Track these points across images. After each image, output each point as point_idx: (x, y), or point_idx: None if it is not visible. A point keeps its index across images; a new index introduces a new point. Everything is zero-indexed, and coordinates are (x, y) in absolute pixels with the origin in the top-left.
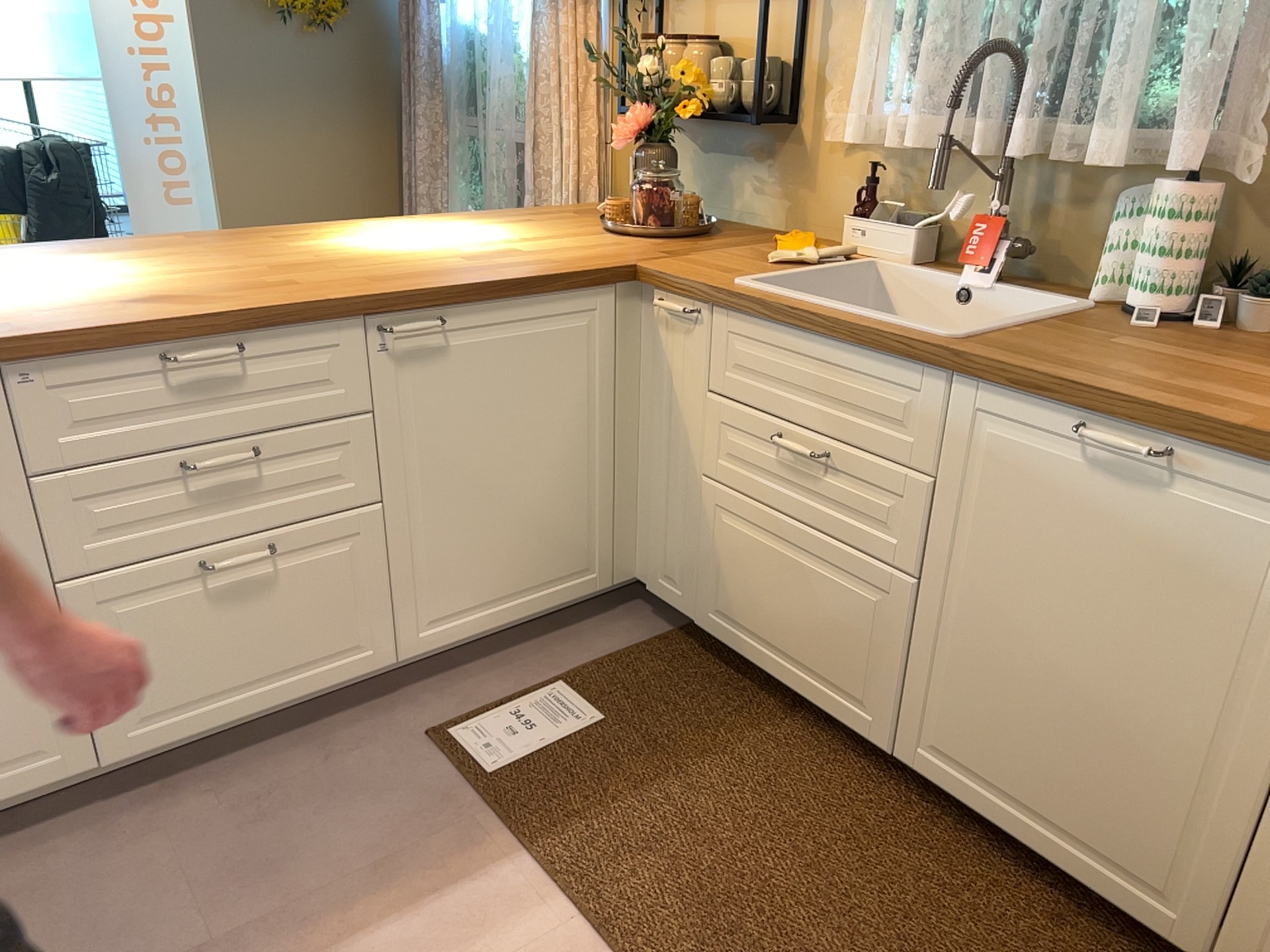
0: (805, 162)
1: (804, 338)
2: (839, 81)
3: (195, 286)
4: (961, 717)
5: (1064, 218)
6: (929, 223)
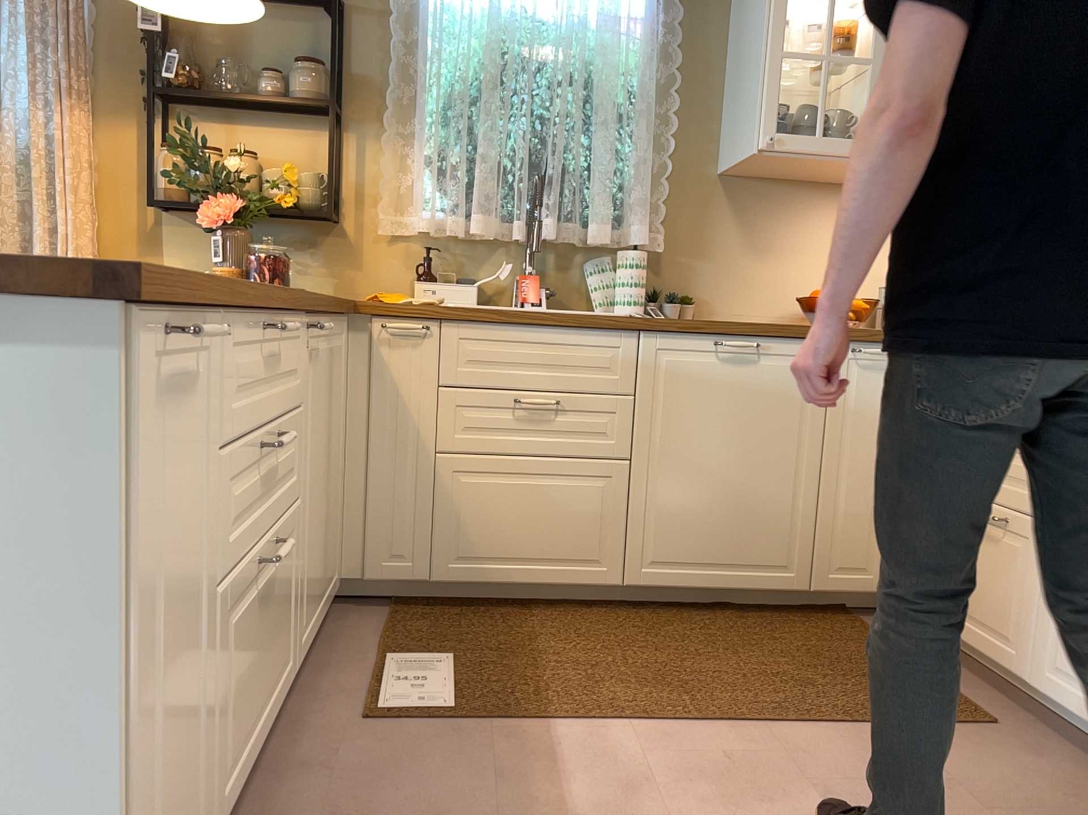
0: (353, 248)
1: (530, 330)
2: (388, 192)
3: None
4: (669, 532)
5: (557, 274)
6: (485, 280)
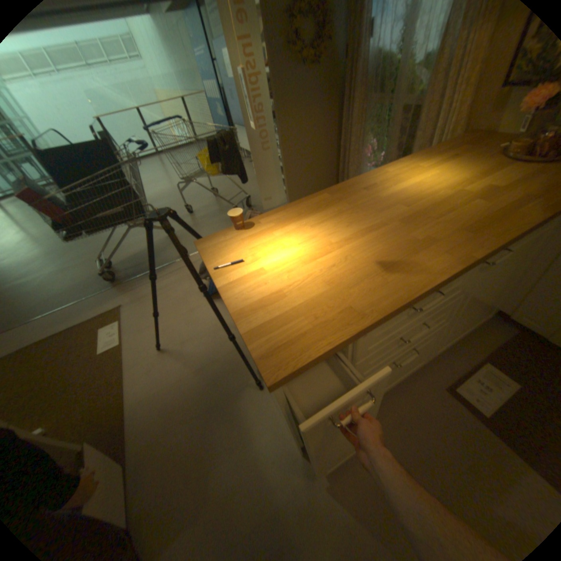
0: None
1: None
2: None
3: (388, 247)
4: None
5: None
6: None
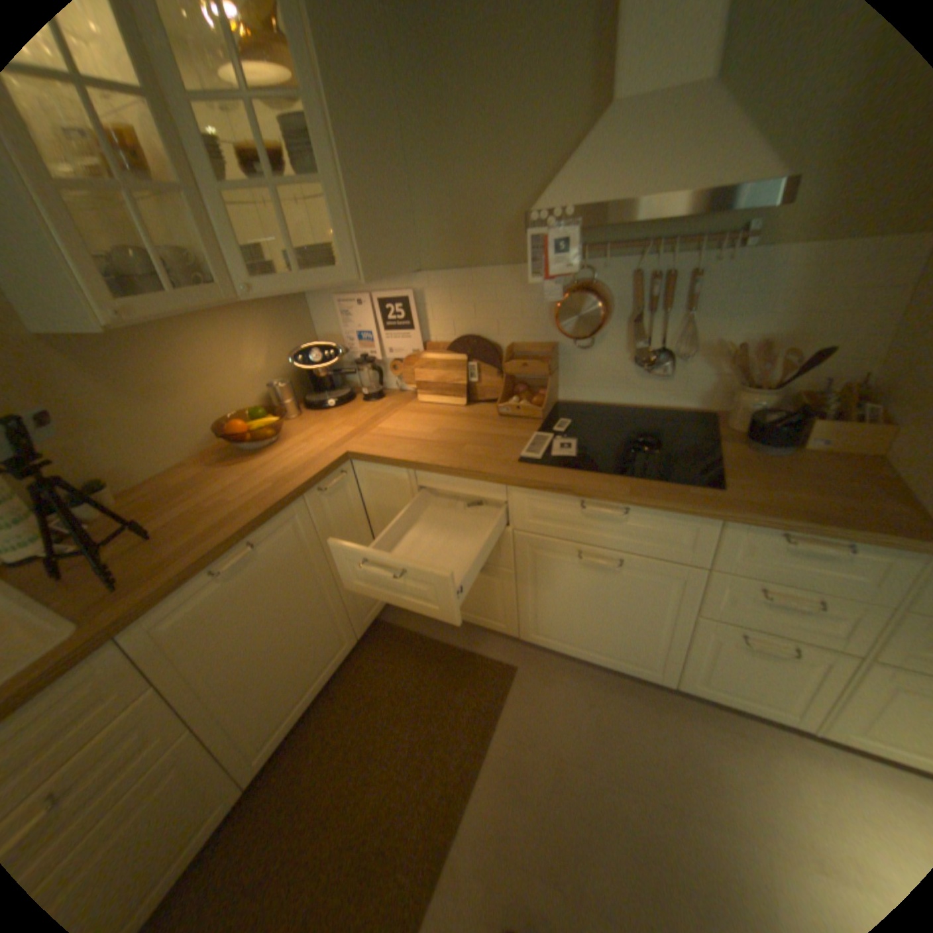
0: None
1: None
2: None
3: None
4: (258, 724)
5: None
6: None
